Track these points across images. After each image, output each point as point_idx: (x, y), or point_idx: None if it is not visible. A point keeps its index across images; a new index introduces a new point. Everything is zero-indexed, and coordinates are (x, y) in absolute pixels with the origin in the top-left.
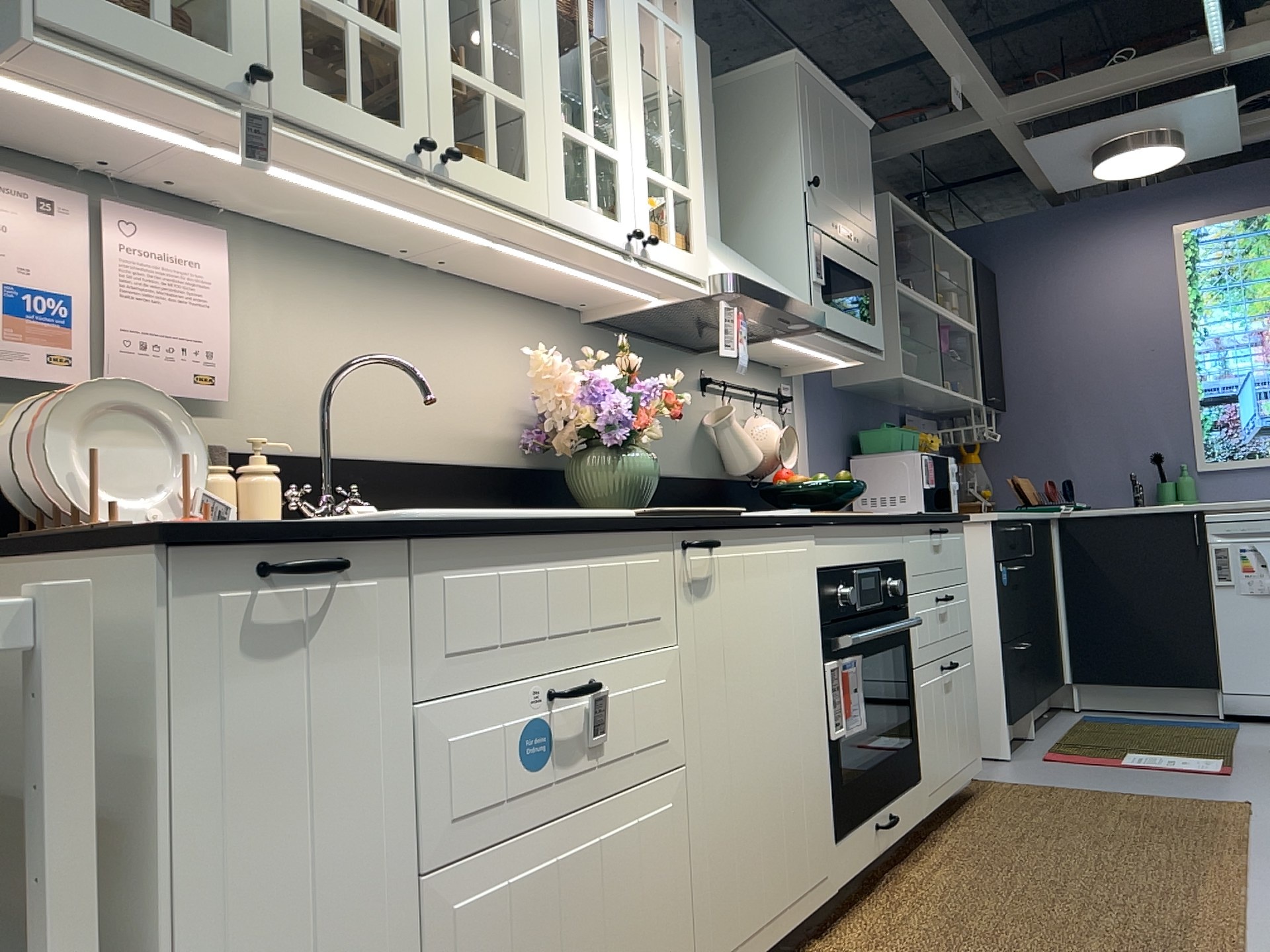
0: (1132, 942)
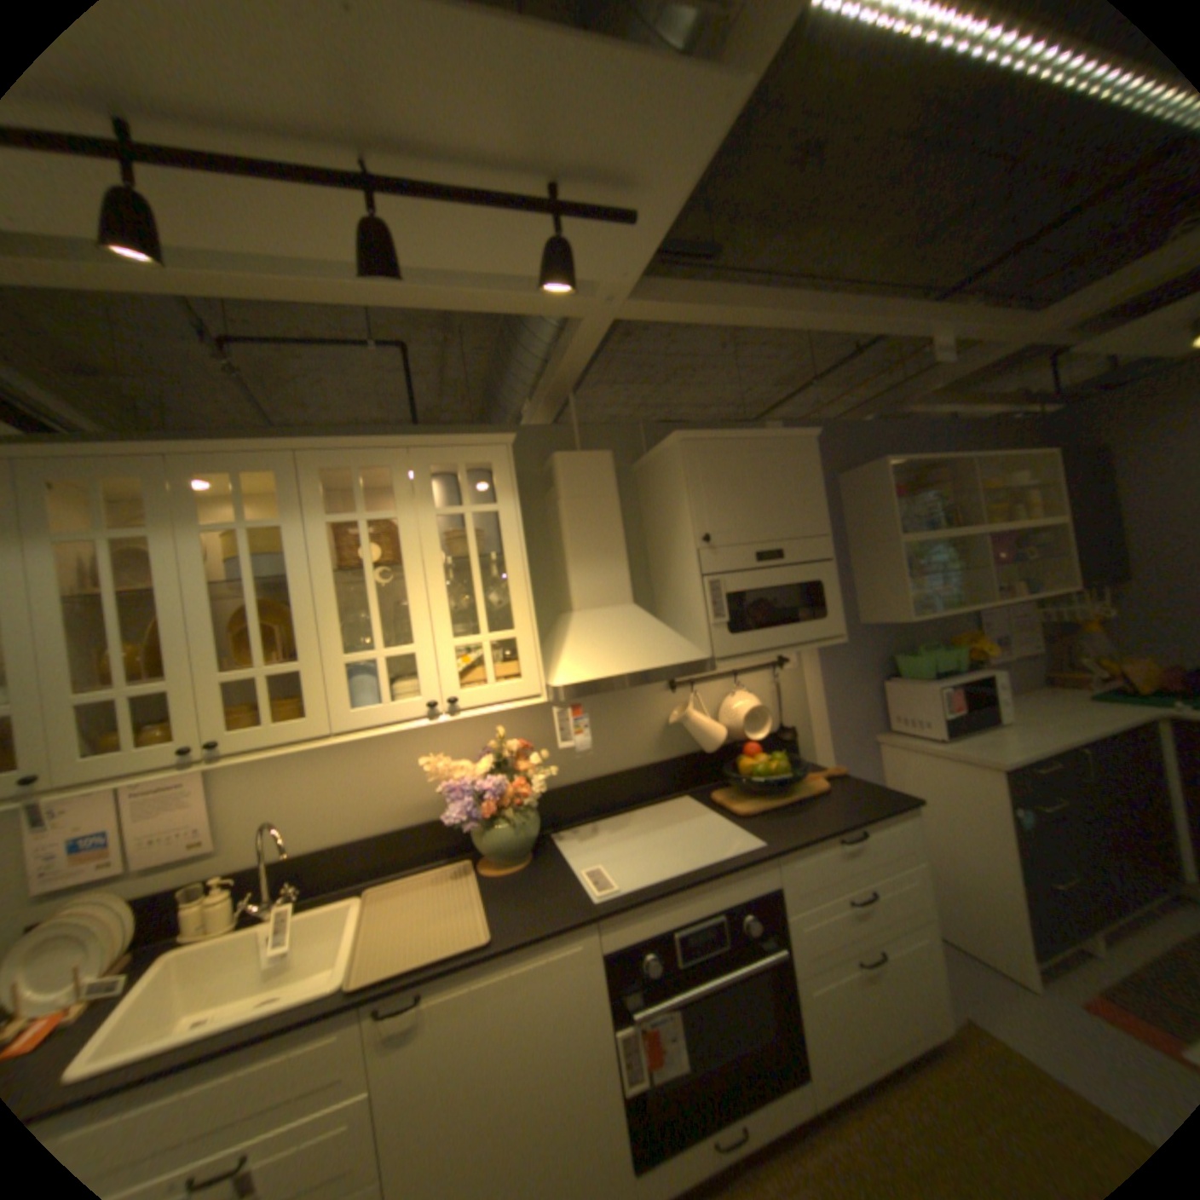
0: None
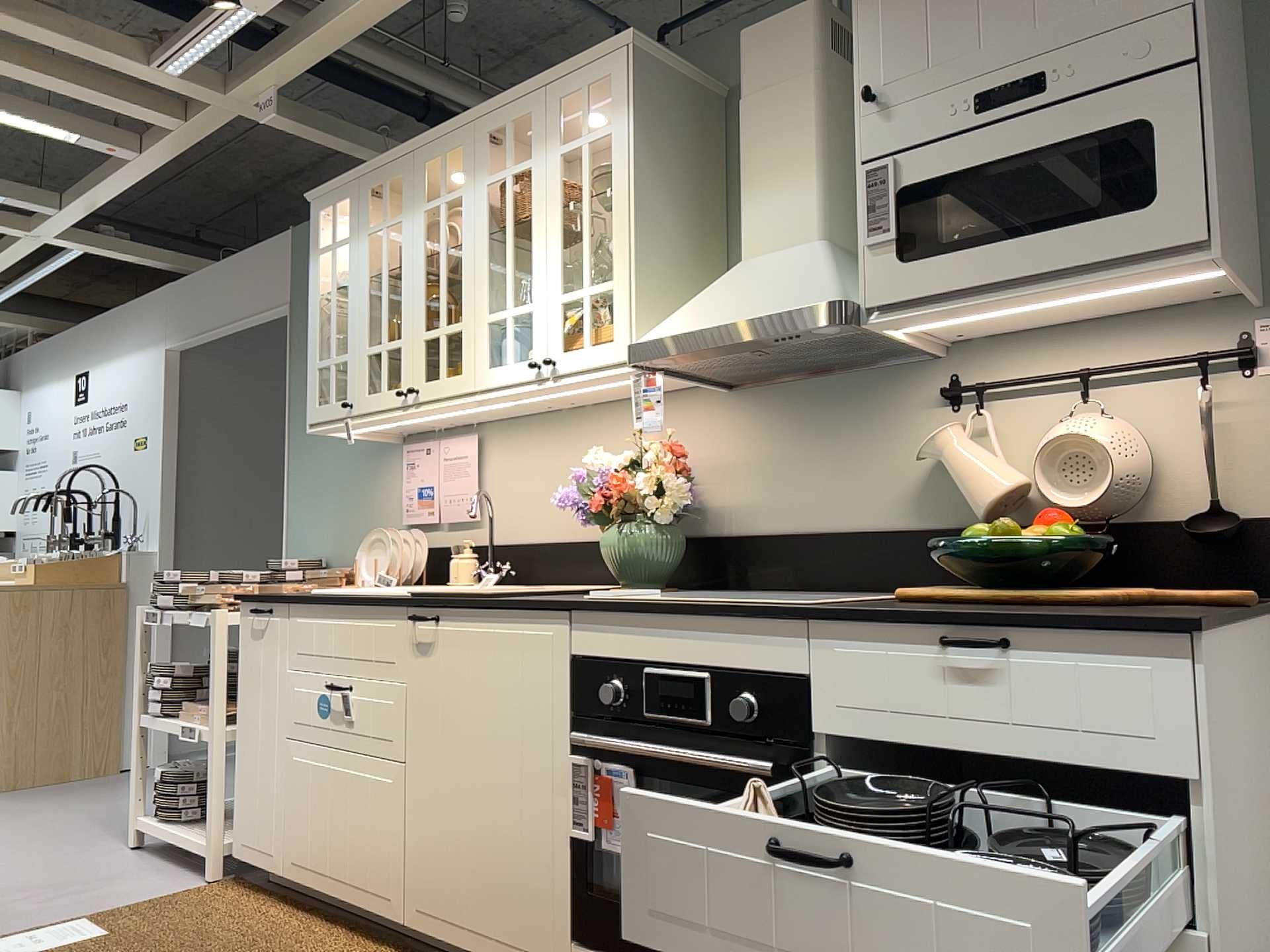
0: None
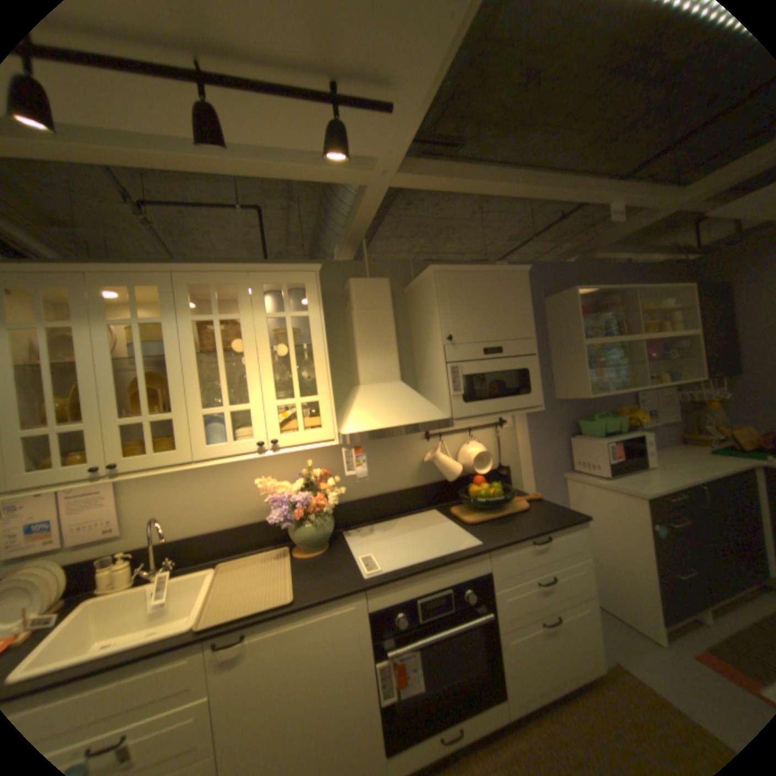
0: None
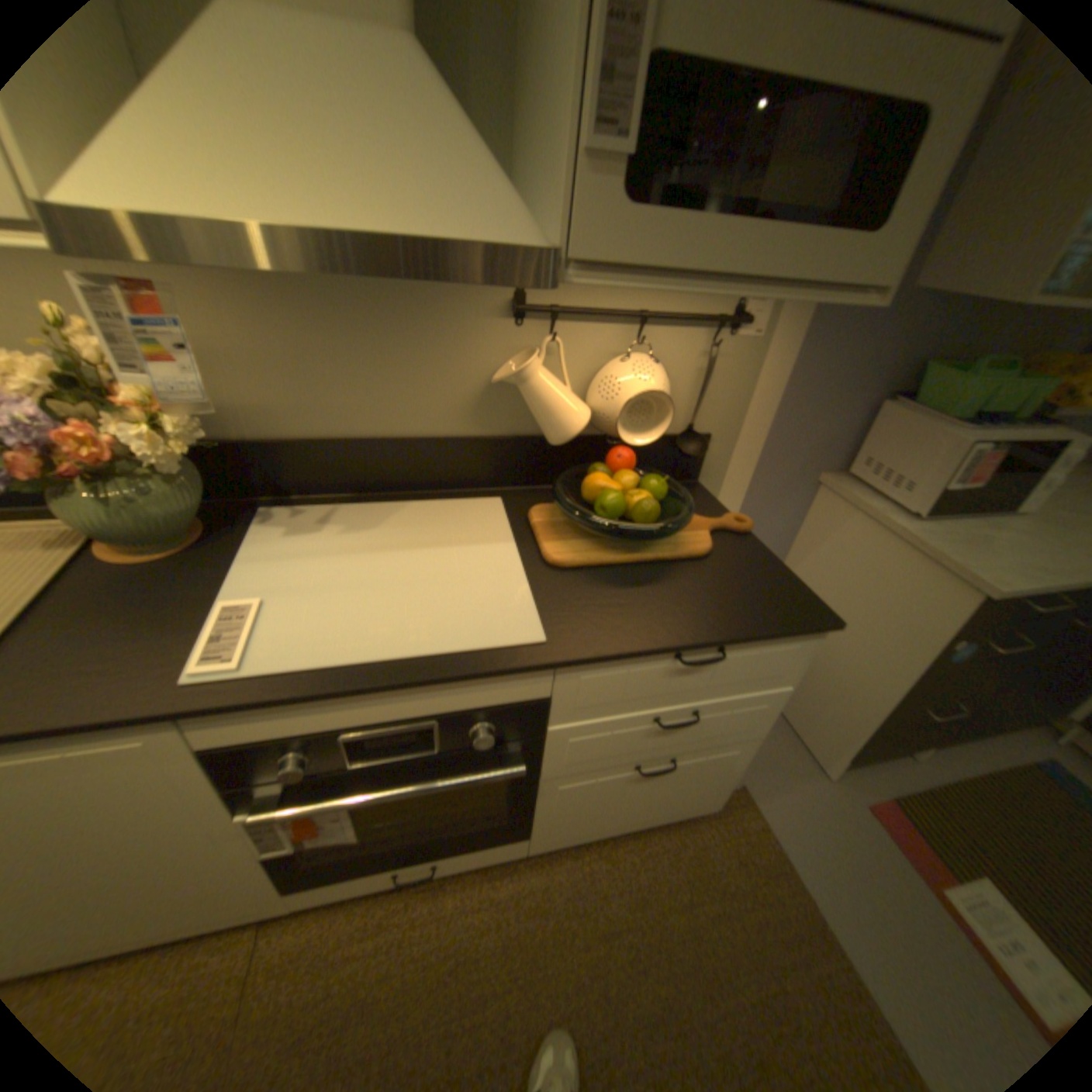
0: None
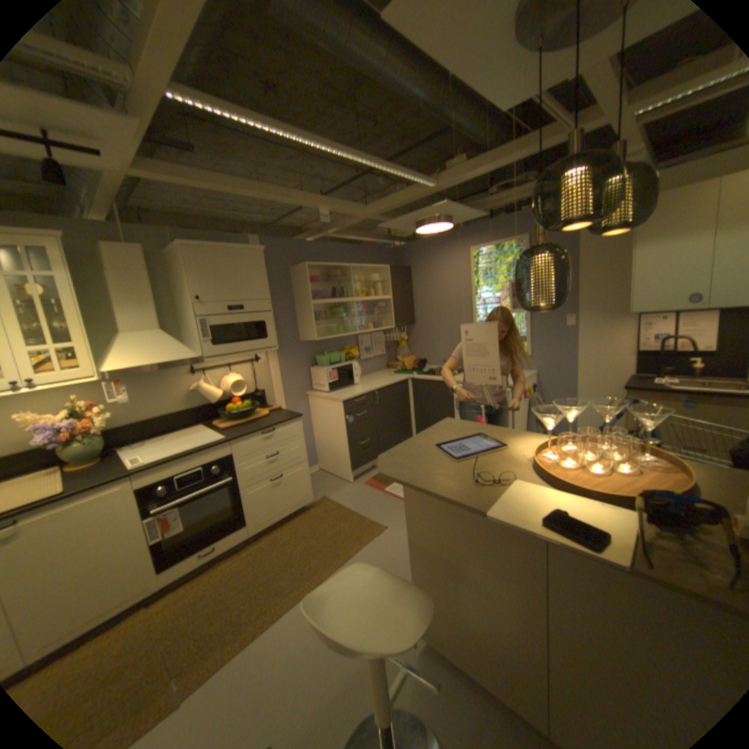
0: (228, 626)
